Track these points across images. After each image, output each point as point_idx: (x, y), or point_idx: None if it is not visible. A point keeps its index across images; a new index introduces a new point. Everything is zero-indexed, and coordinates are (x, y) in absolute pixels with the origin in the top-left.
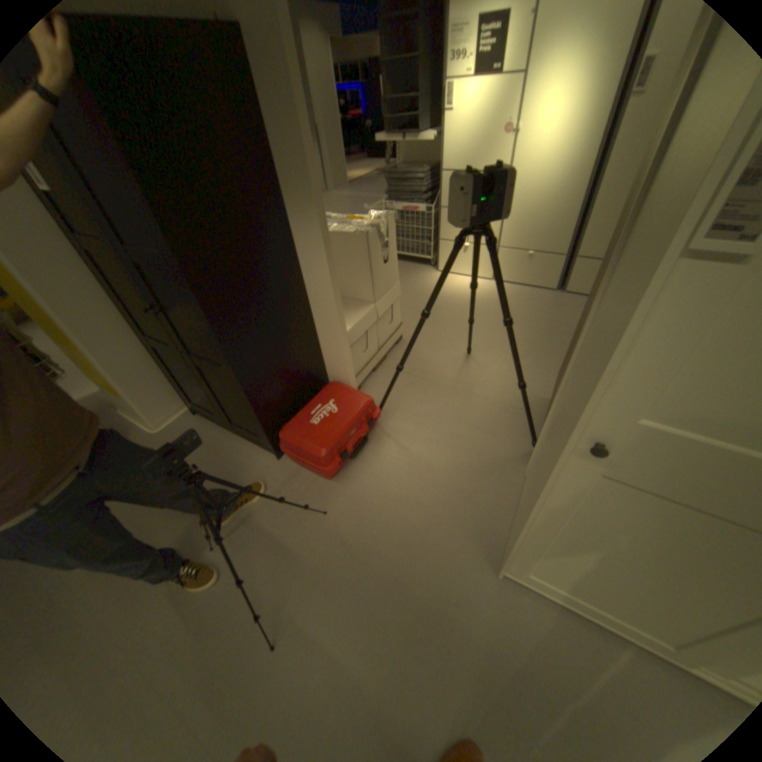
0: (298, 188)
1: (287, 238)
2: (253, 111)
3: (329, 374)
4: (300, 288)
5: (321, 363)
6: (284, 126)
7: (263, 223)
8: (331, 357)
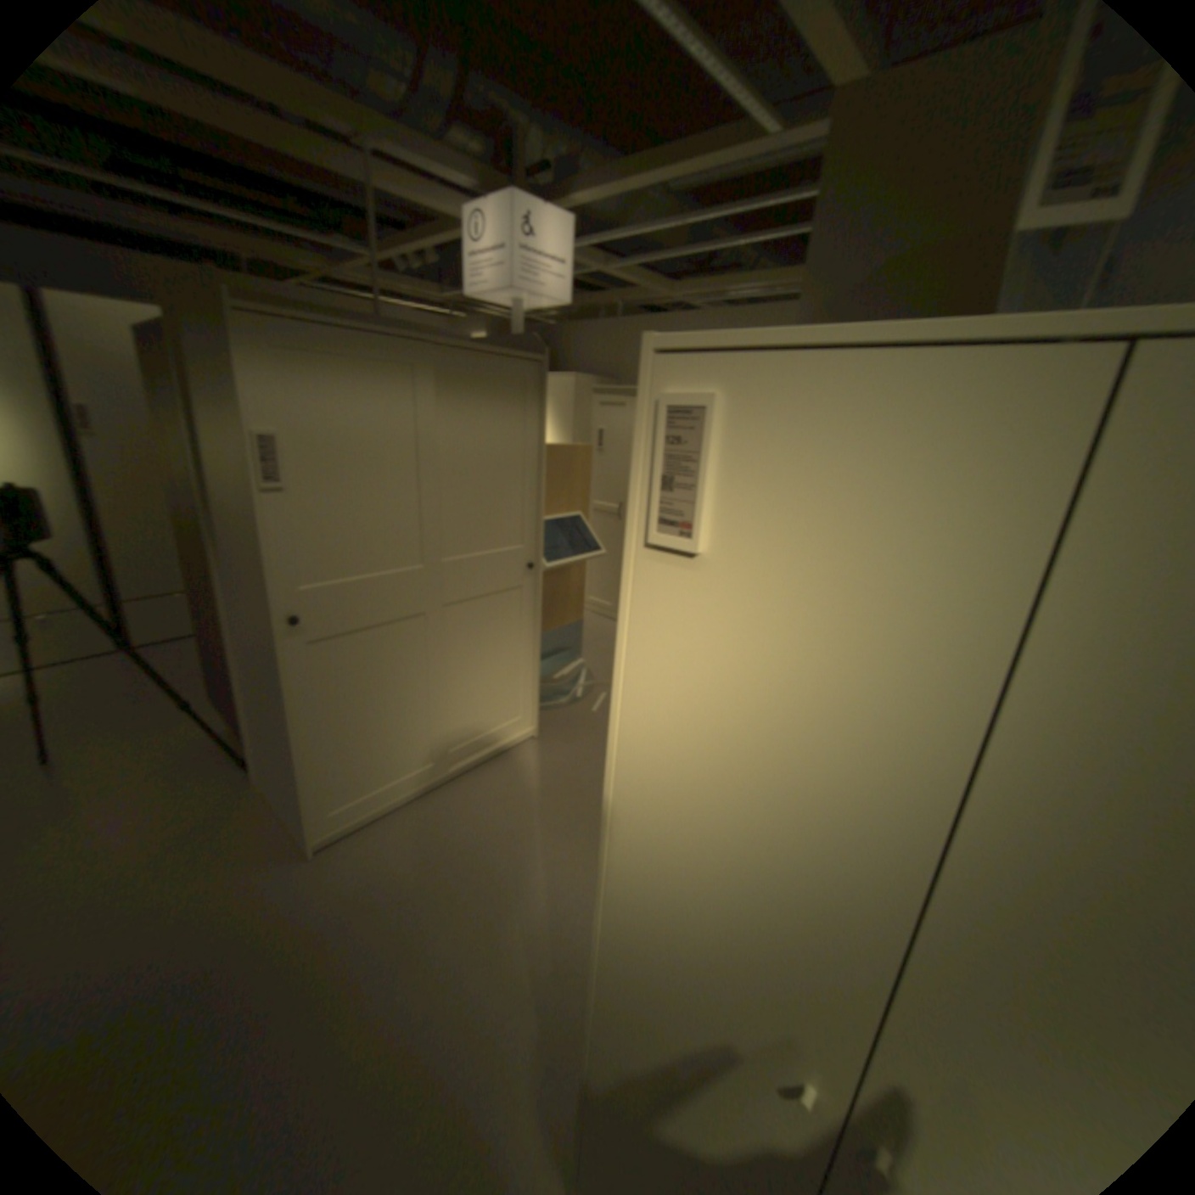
0: None
1: None
2: None
3: None
4: None
5: None
6: None
7: None
8: None
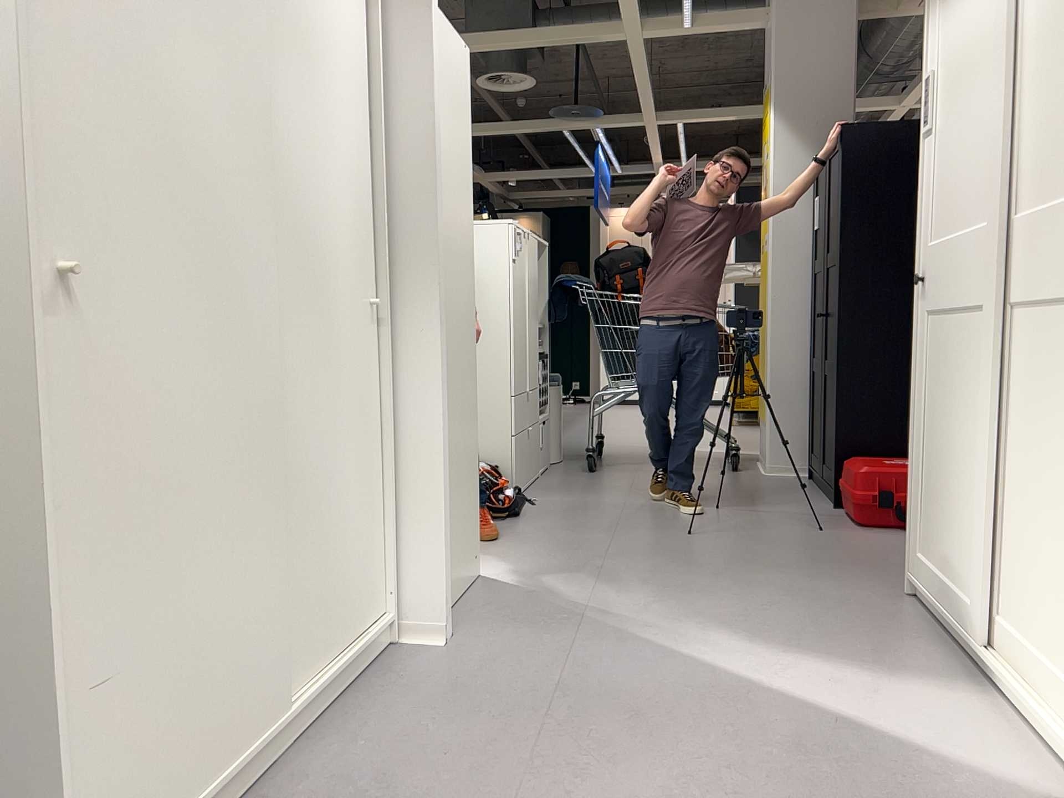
0: None
1: None
2: None
3: None
4: None
5: None
6: None
7: None
8: None
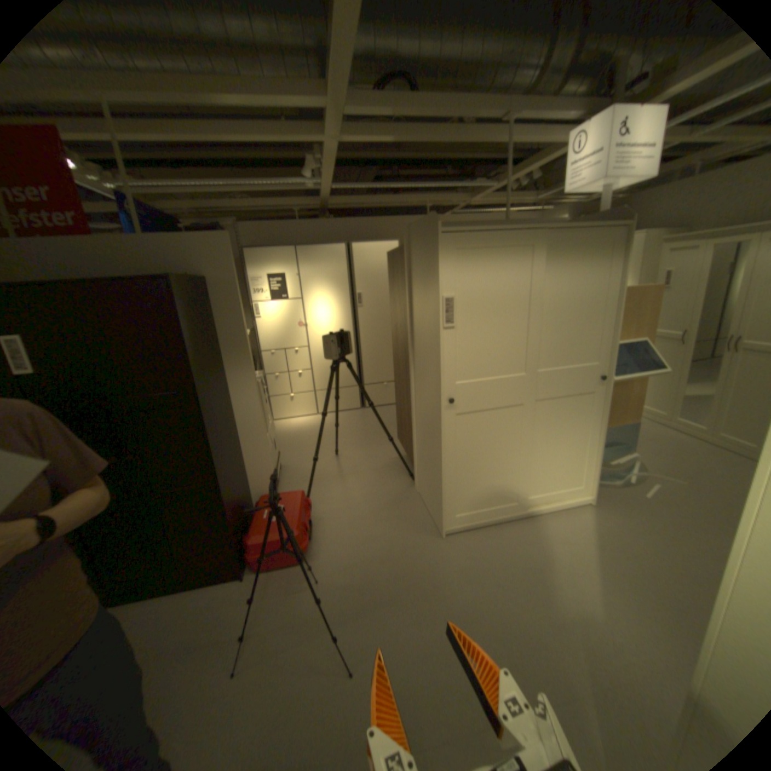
0: (237, 352)
1: (225, 384)
2: (210, 314)
3: (253, 493)
4: (233, 420)
5: (247, 484)
6: (231, 320)
7: (218, 374)
8: (257, 474)
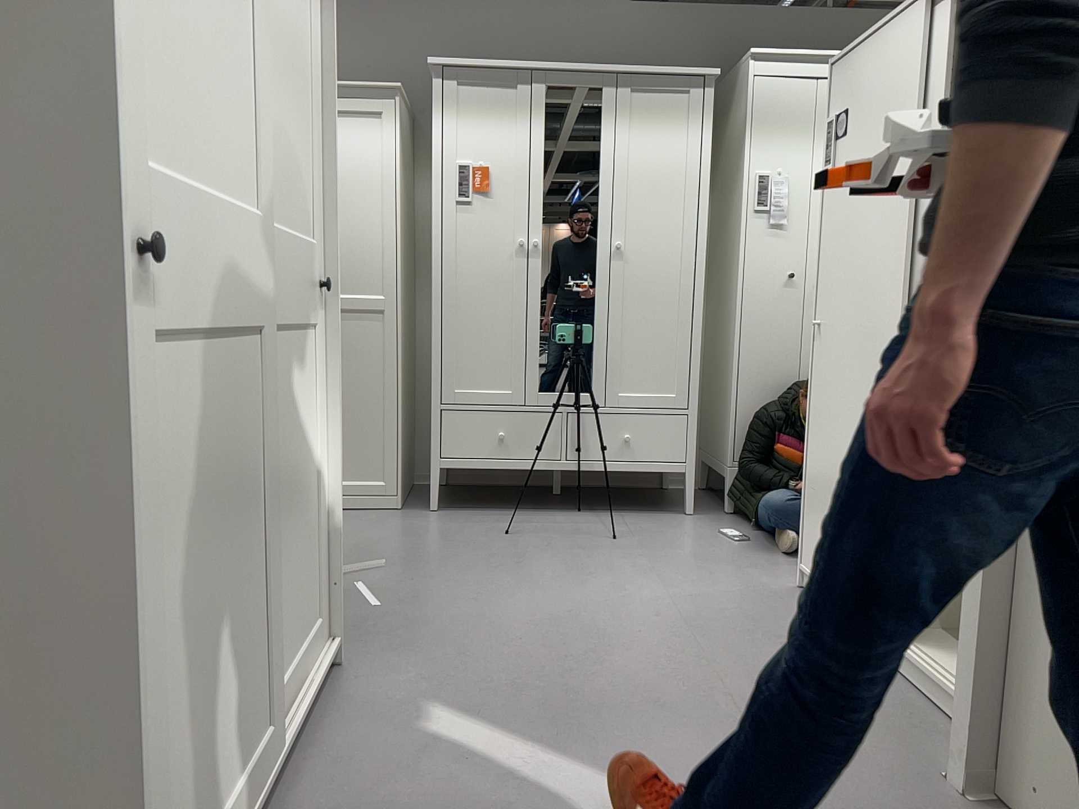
0: None
1: None
2: None
3: None
4: None
5: None
6: None
7: None
8: None
